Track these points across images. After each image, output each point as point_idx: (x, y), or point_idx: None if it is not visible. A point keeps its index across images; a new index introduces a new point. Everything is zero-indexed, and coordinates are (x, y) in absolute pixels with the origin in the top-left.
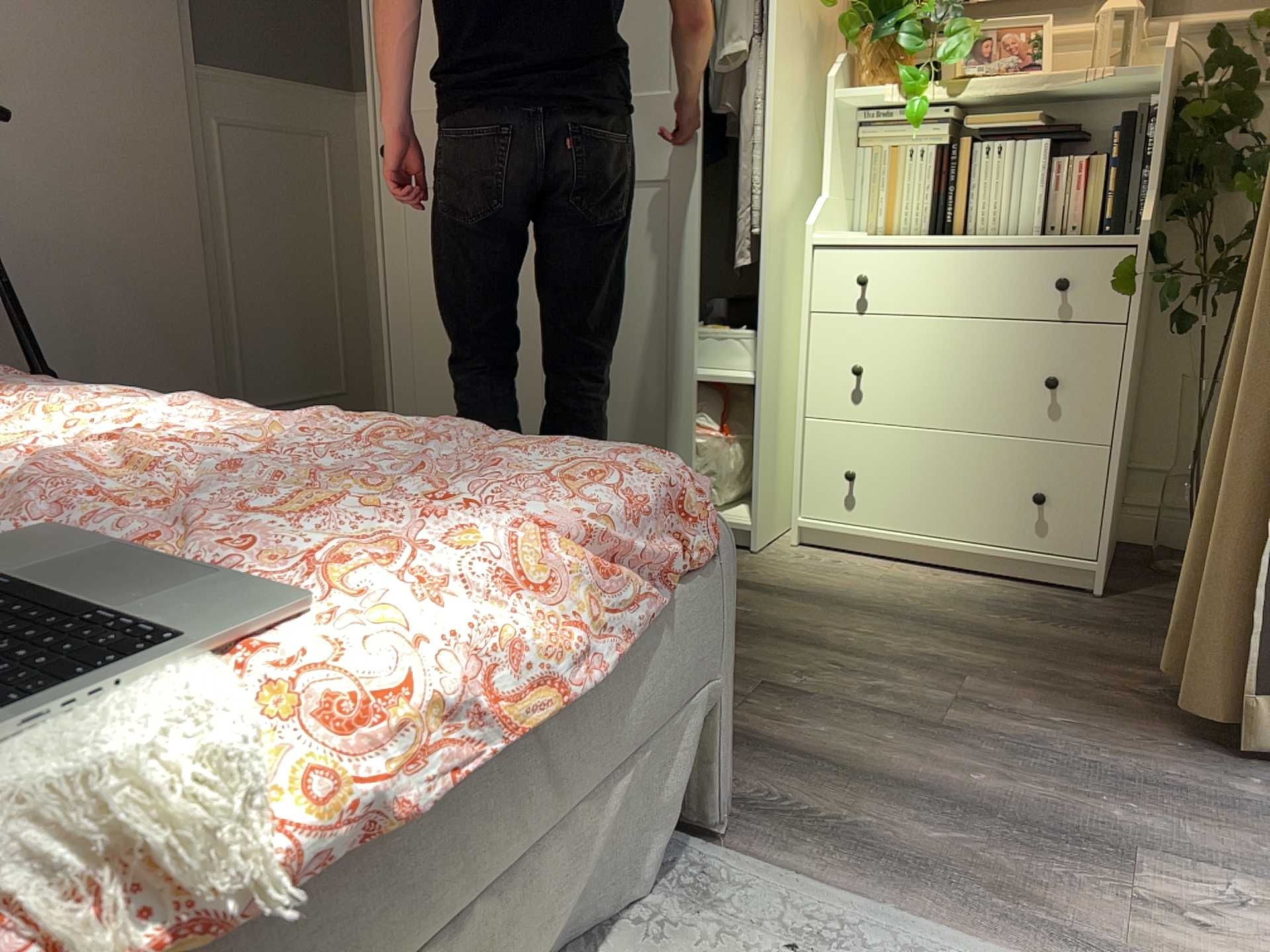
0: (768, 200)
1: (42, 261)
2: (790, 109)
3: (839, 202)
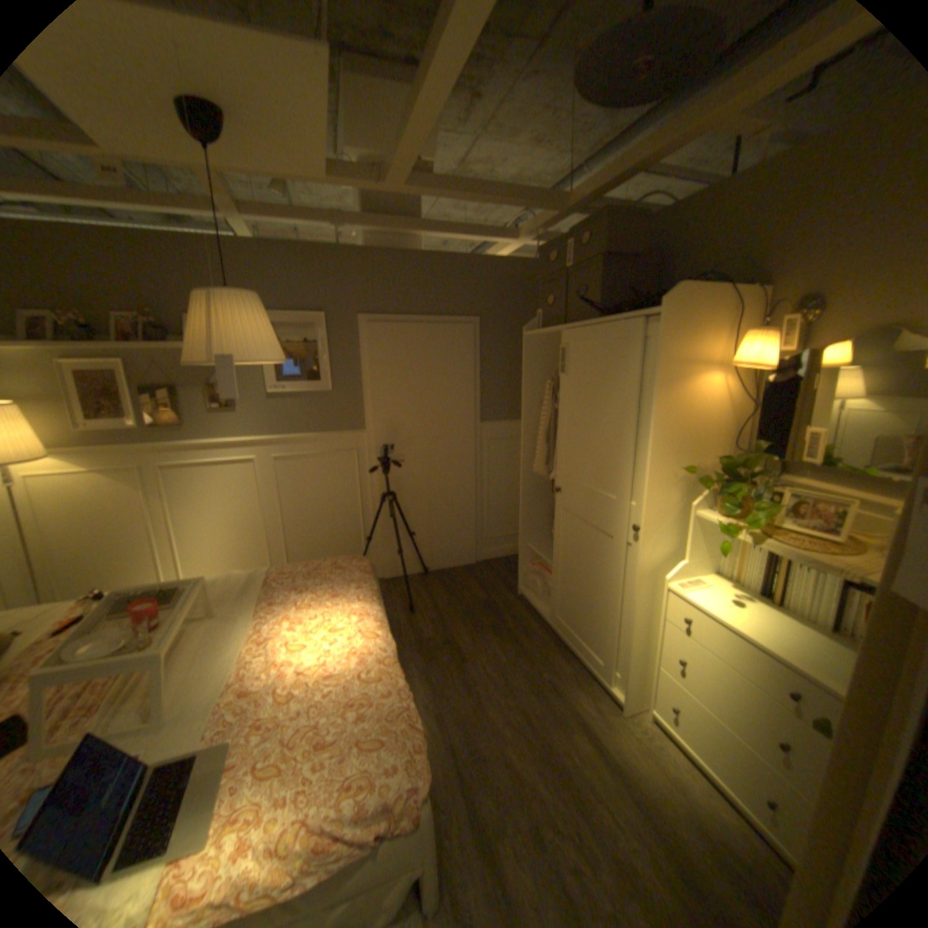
0: (640, 564)
1: (417, 495)
2: (664, 519)
3: (702, 561)
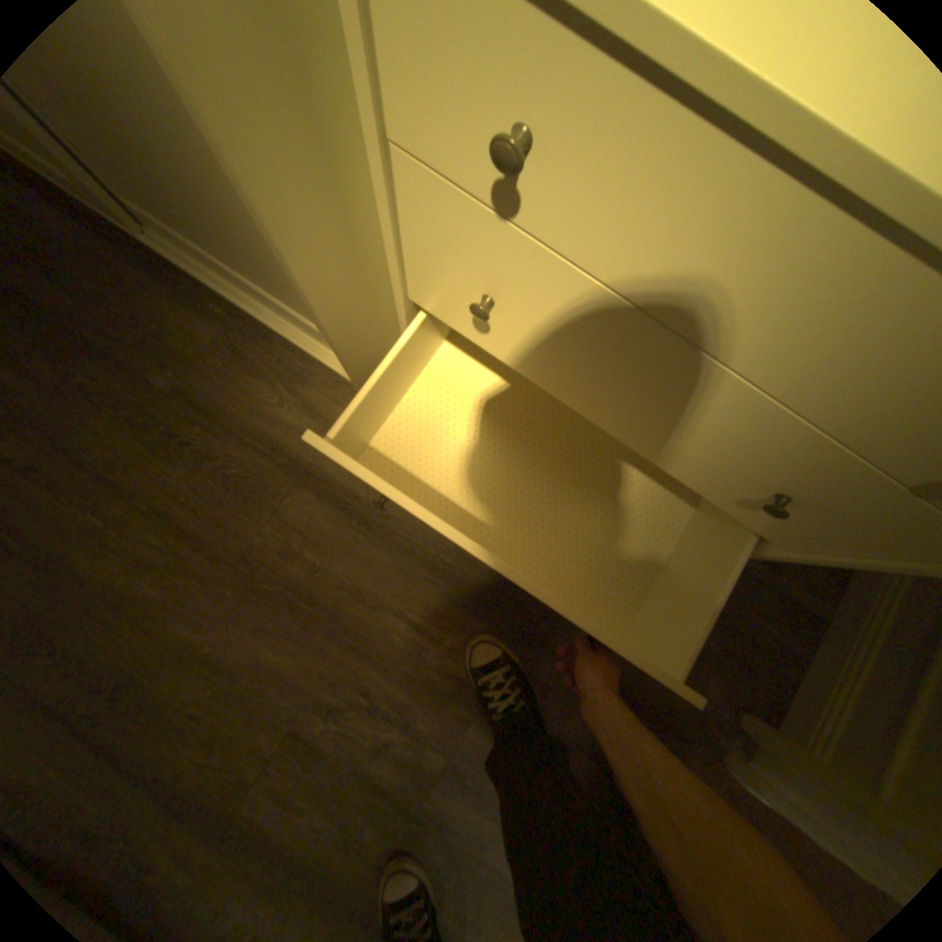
0: None
1: None
2: None
3: None
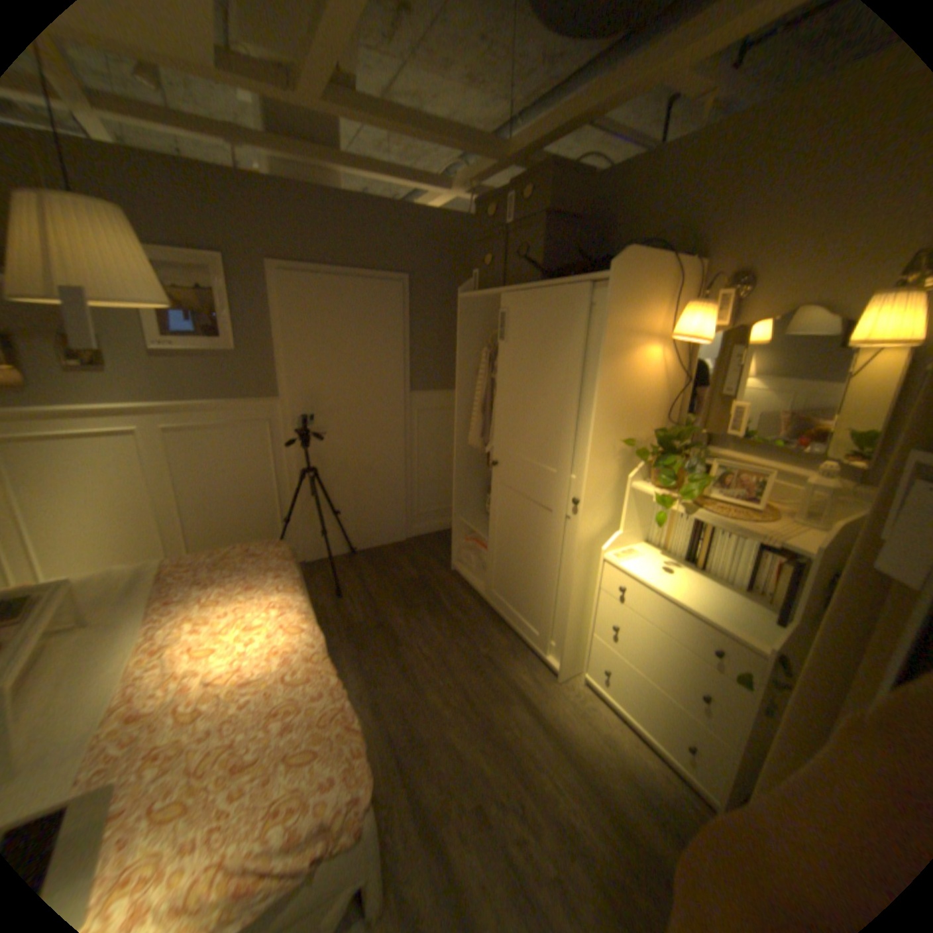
0: (580, 536)
1: (343, 469)
2: (604, 491)
3: (635, 530)
